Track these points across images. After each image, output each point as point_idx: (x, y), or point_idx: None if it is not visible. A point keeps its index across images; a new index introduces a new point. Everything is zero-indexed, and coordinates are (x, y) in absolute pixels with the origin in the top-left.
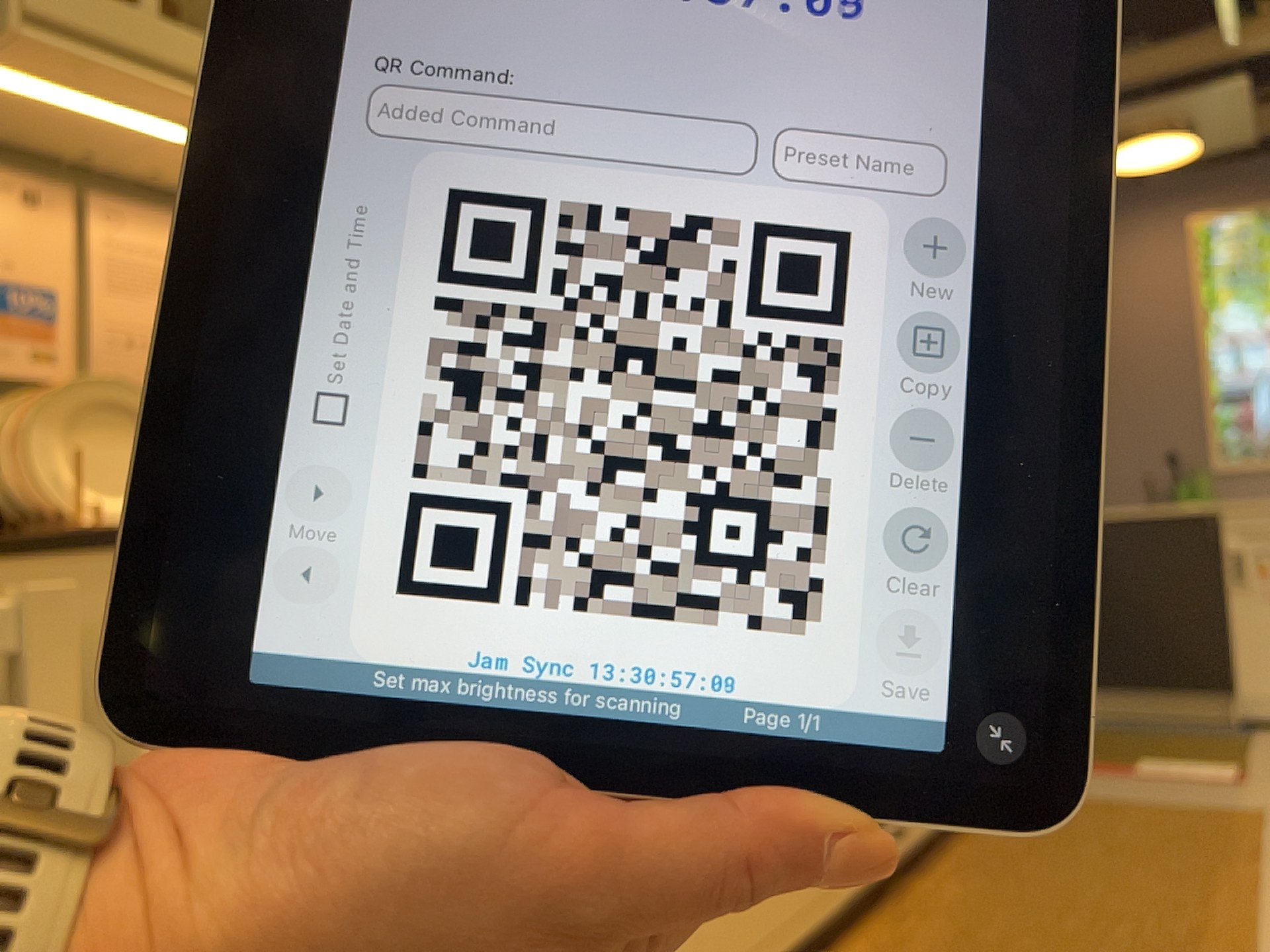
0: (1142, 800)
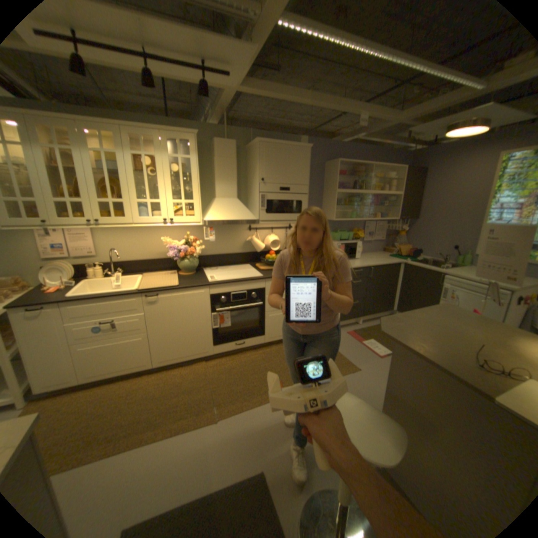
0: (342, 351)
